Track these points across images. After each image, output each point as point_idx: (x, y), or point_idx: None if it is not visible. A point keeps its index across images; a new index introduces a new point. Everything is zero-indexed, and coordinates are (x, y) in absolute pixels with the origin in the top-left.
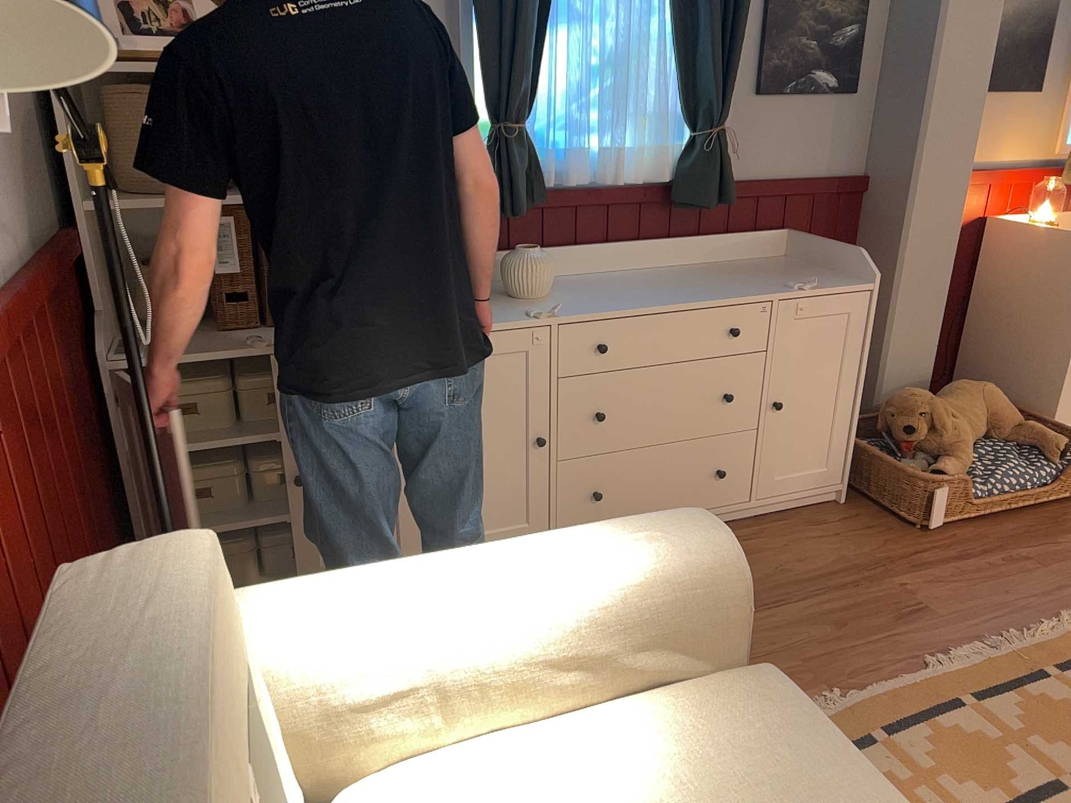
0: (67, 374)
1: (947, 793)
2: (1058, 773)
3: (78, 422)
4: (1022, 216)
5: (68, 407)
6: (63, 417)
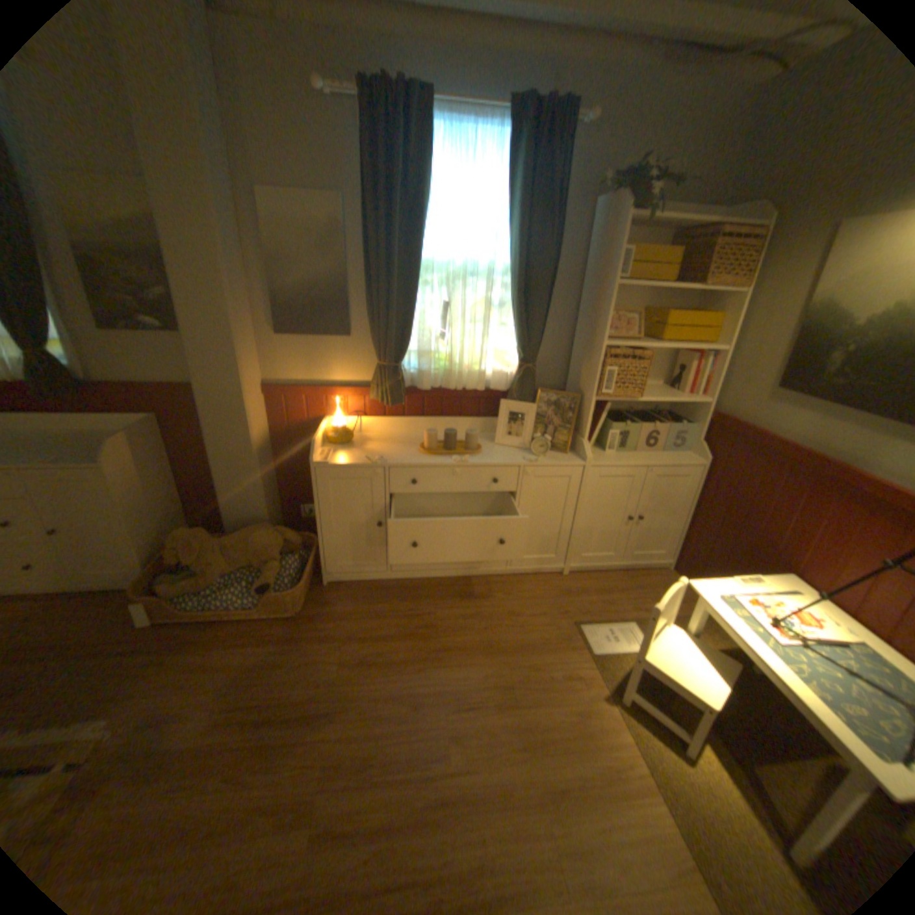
0: None
1: None
2: None
3: None
4: (348, 419)
5: None
6: None
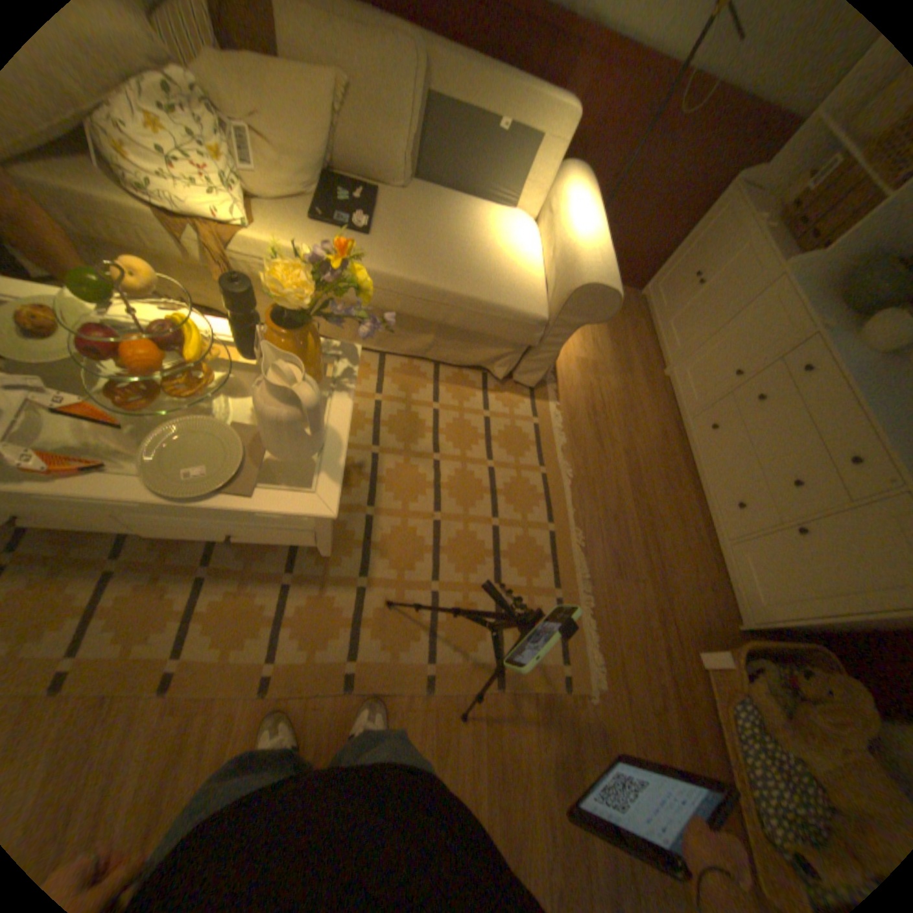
0: (711, 156)
1: (508, 471)
2: (501, 526)
3: (695, 177)
4: None
5: (695, 163)
6: (687, 160)
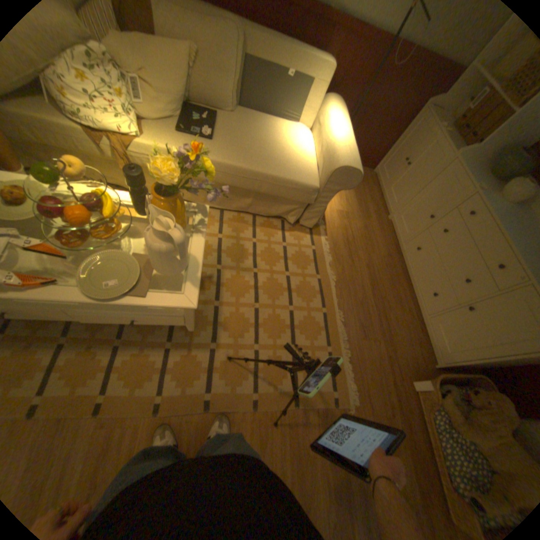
0: (412, 89)
1: (297, 278)
2: (295, 310)
3: (403, 102)
4: None
5: (403, 94)
6: (398, 92)
